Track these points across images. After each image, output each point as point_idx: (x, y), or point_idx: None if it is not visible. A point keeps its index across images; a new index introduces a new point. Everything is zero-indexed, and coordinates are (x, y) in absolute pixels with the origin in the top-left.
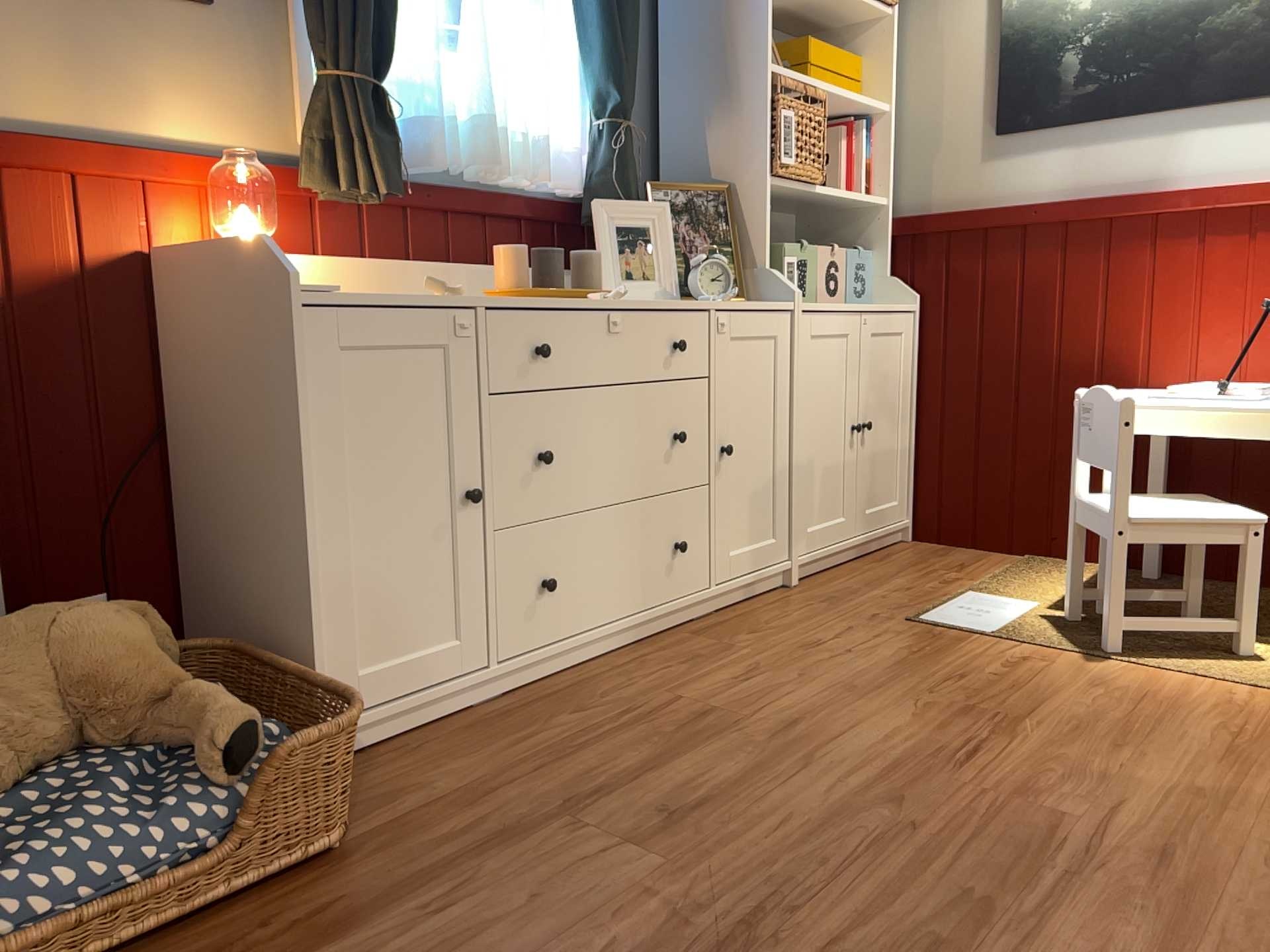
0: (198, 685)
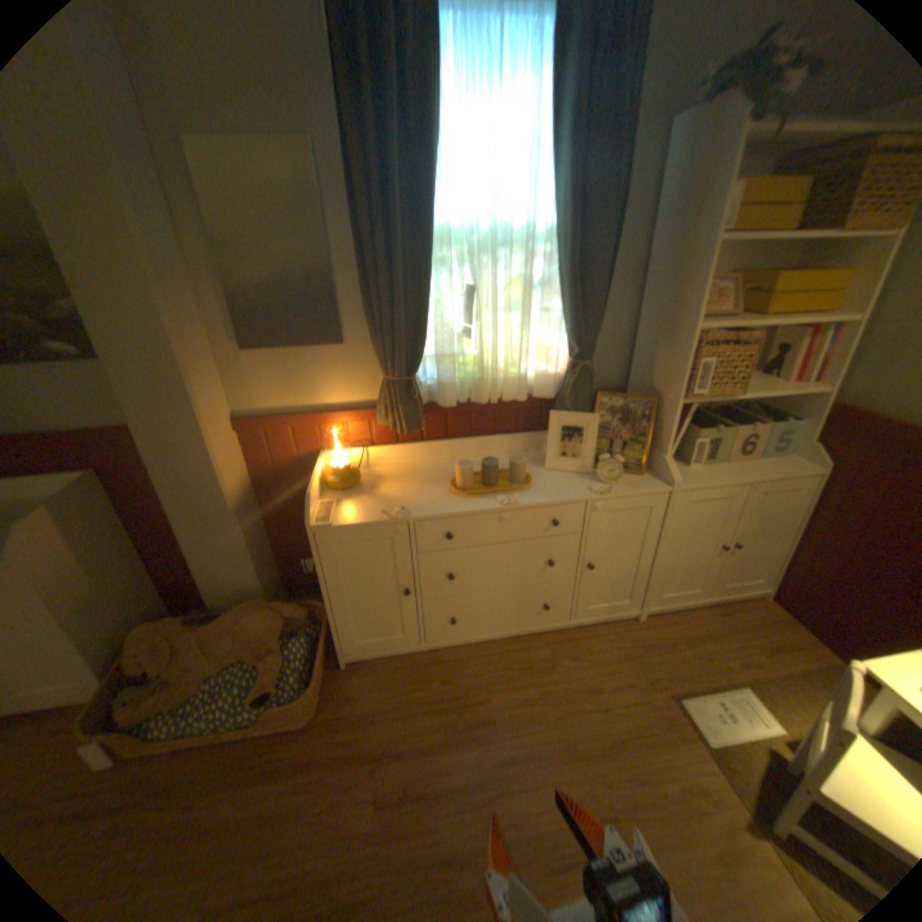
0: (273, 658)
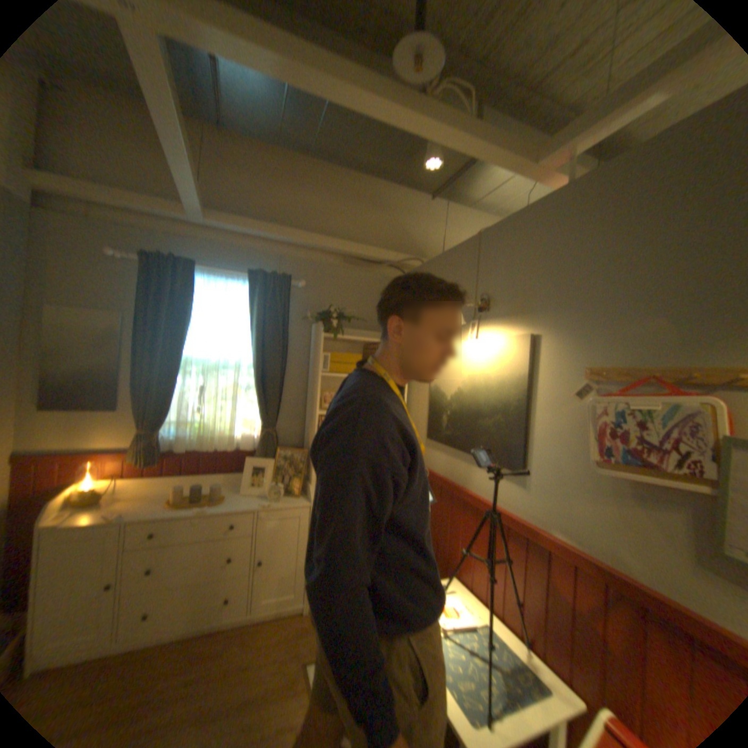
0: None
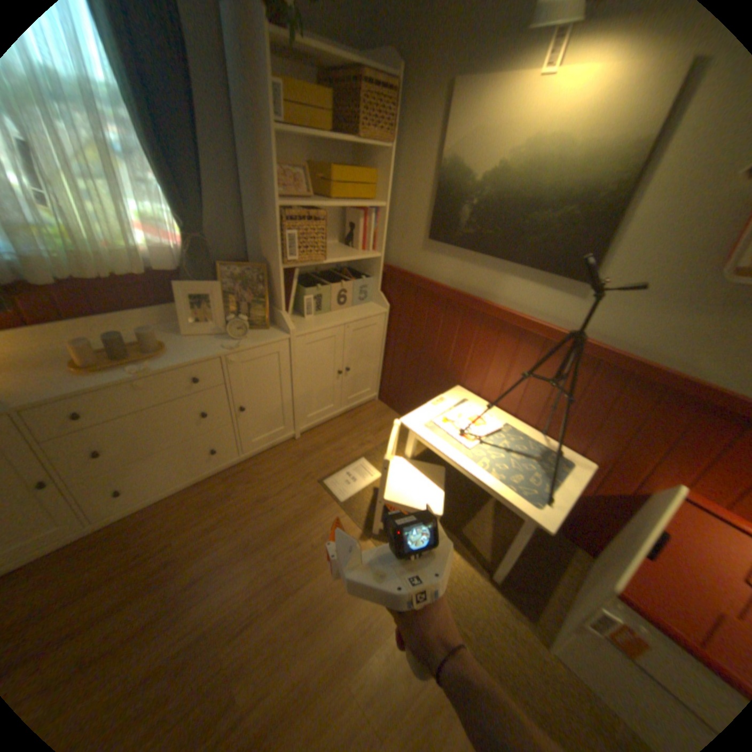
0: None
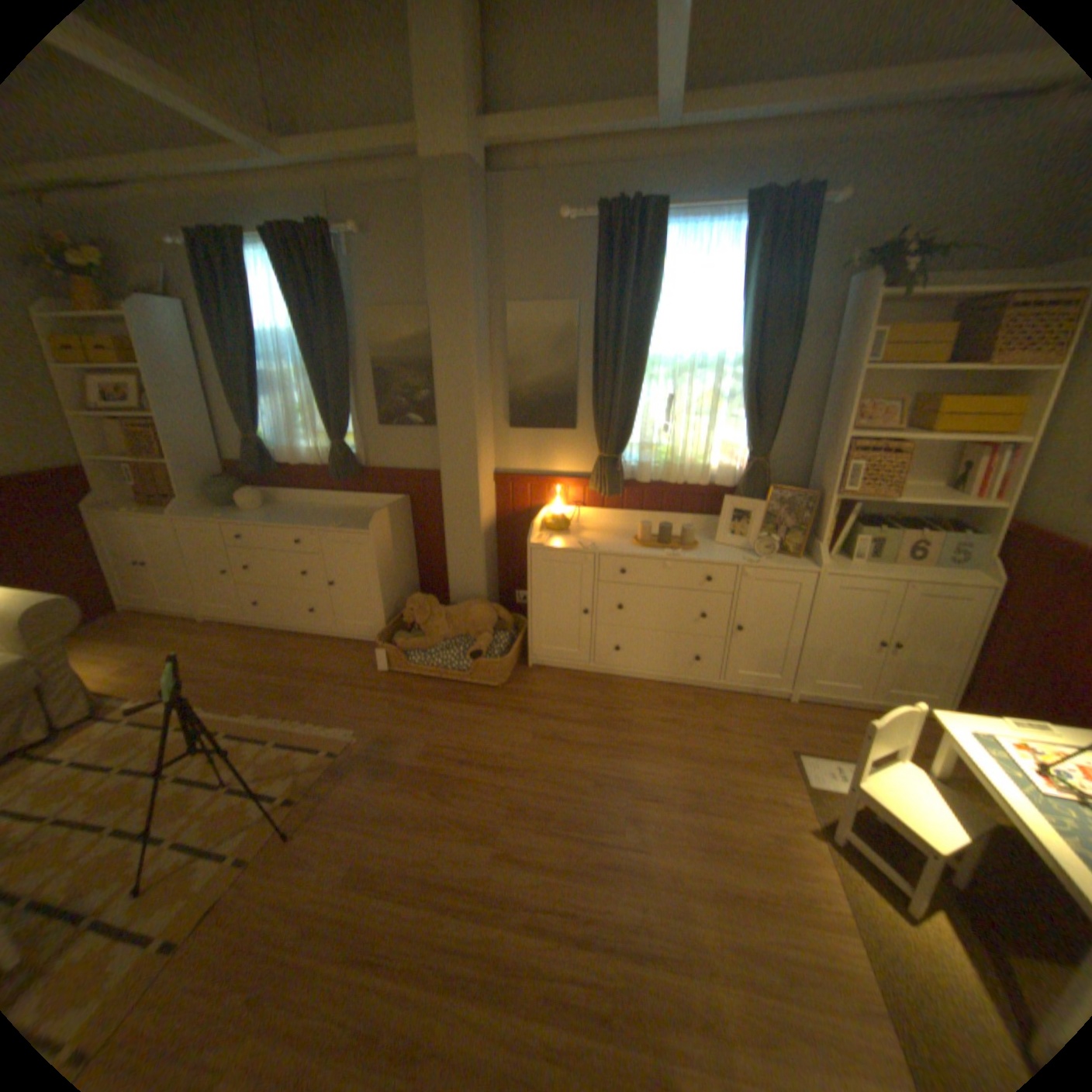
0: (487, 635)
